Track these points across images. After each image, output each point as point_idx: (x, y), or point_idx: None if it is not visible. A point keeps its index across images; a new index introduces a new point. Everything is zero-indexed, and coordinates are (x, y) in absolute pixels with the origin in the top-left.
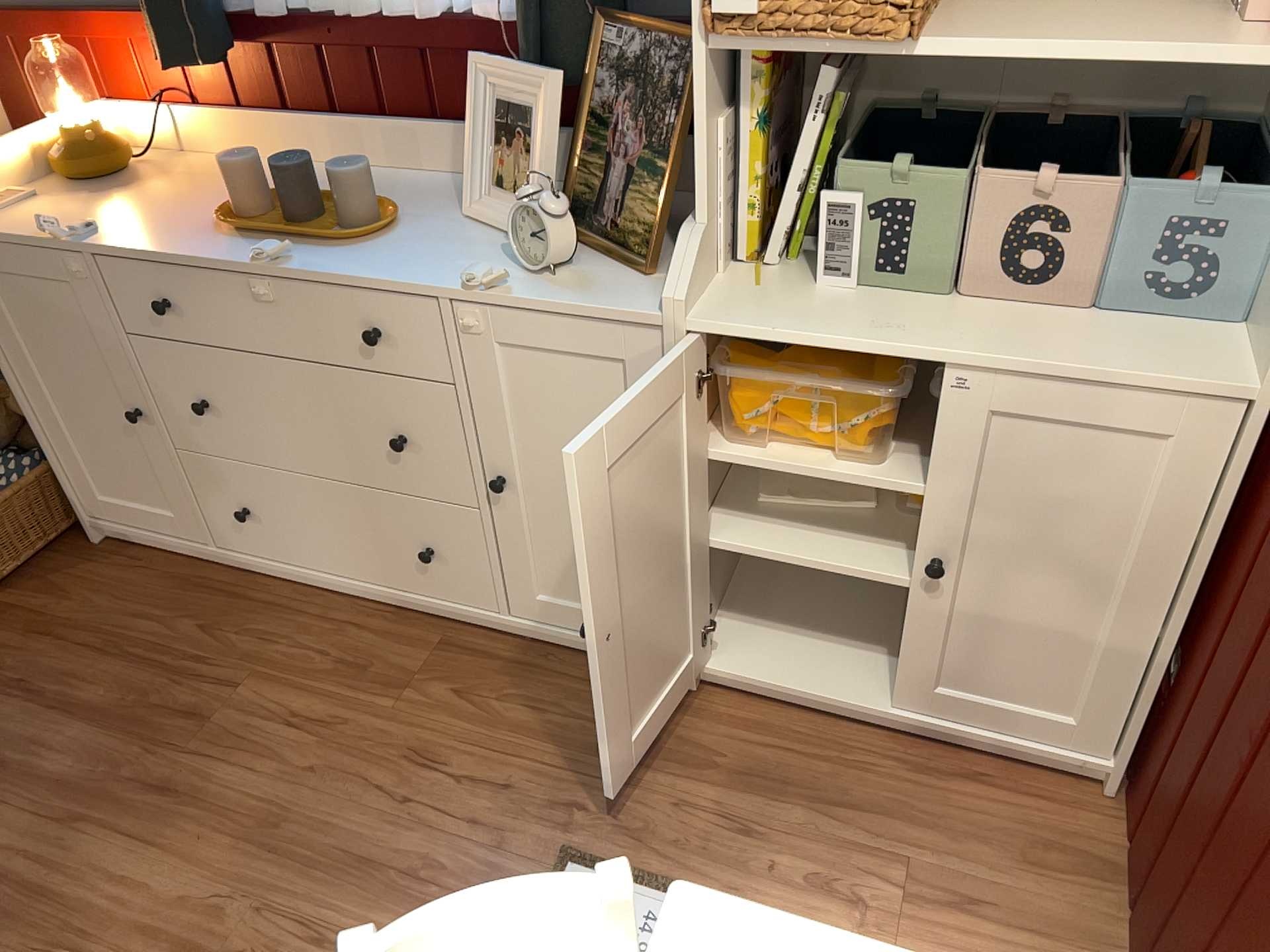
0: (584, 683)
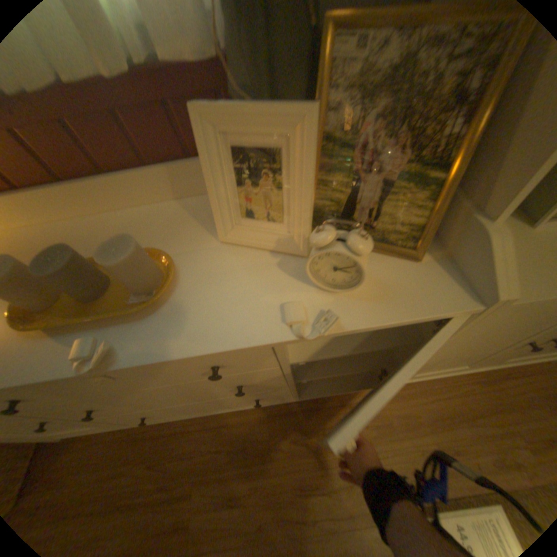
0: (343, 410)
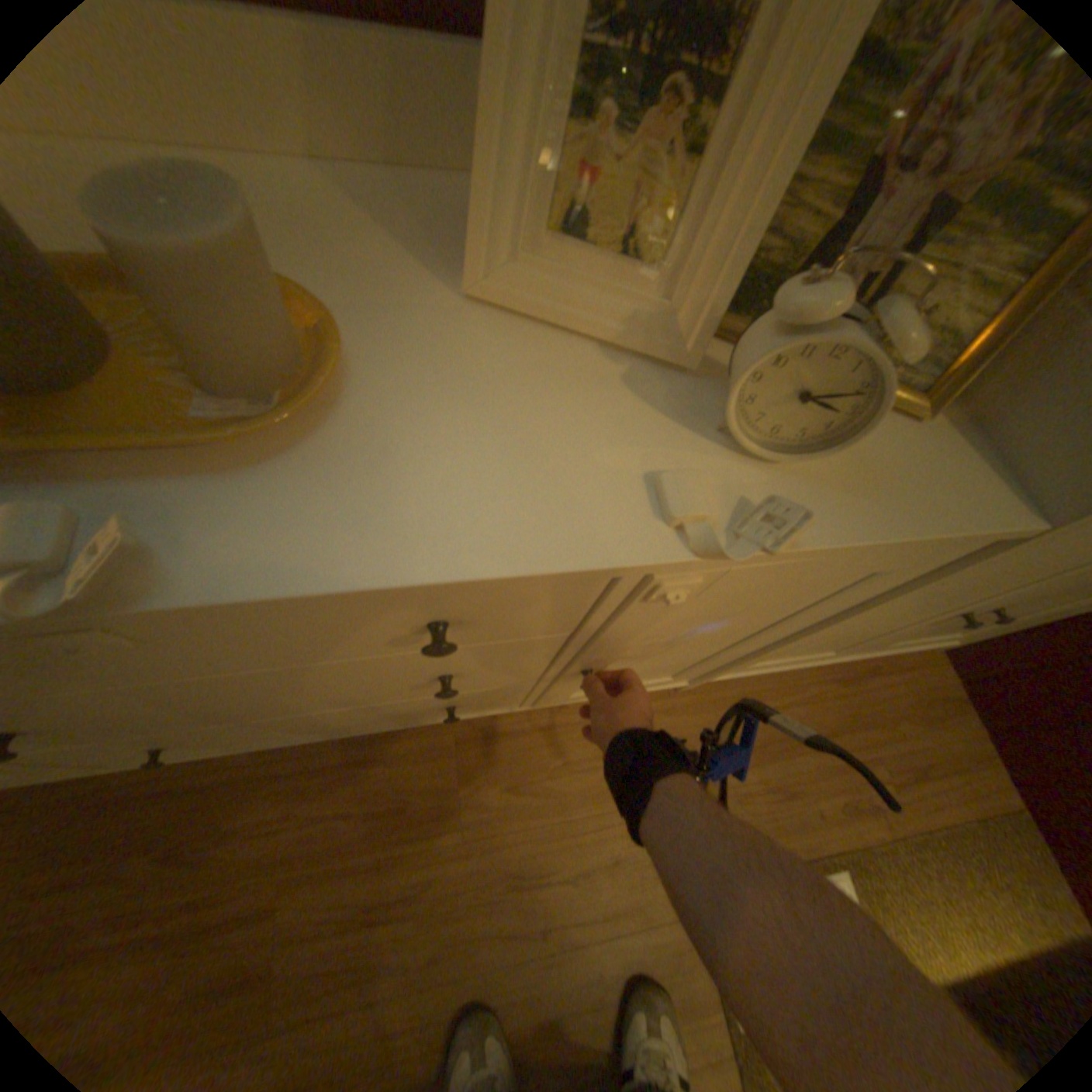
0: None
